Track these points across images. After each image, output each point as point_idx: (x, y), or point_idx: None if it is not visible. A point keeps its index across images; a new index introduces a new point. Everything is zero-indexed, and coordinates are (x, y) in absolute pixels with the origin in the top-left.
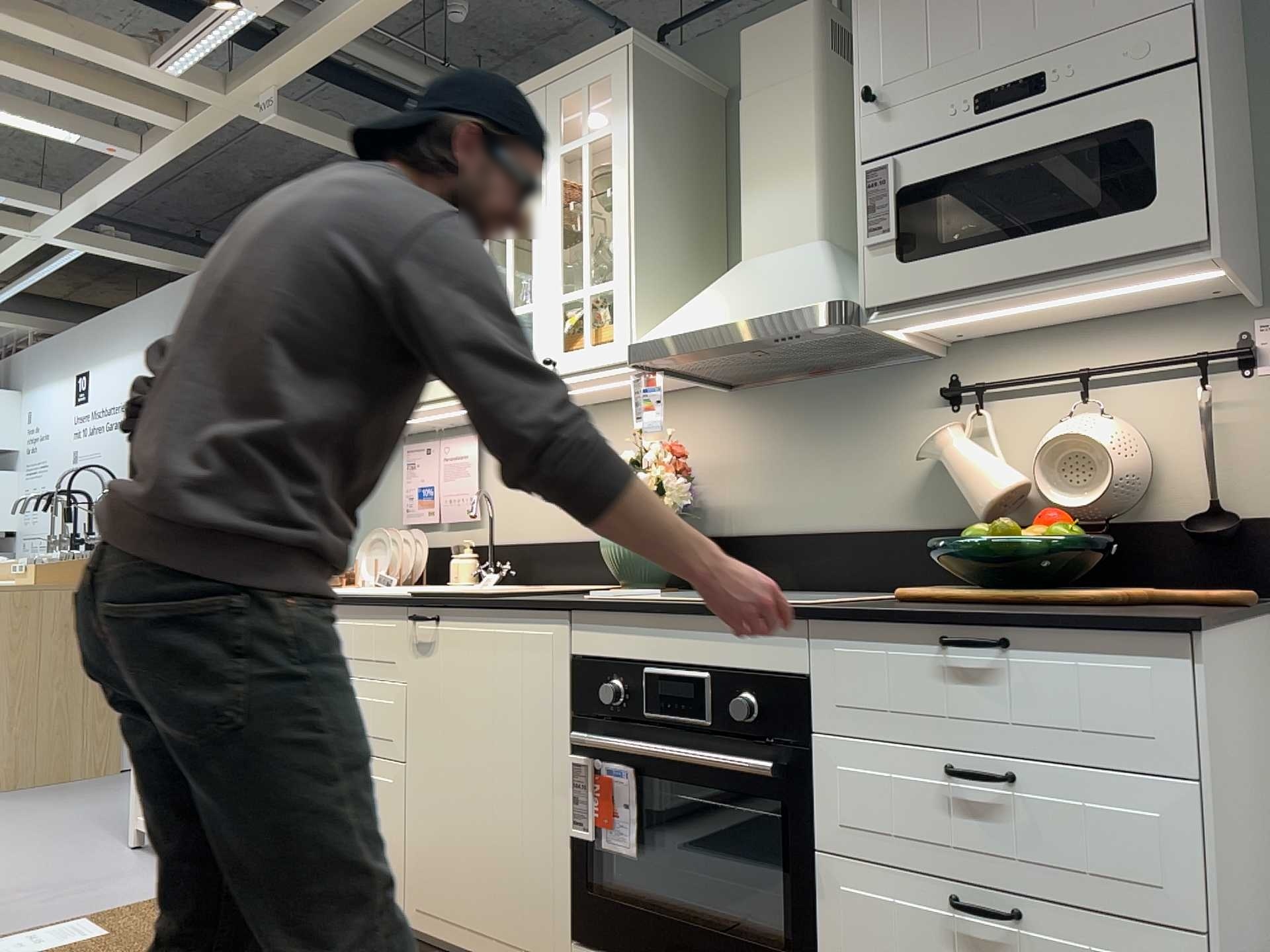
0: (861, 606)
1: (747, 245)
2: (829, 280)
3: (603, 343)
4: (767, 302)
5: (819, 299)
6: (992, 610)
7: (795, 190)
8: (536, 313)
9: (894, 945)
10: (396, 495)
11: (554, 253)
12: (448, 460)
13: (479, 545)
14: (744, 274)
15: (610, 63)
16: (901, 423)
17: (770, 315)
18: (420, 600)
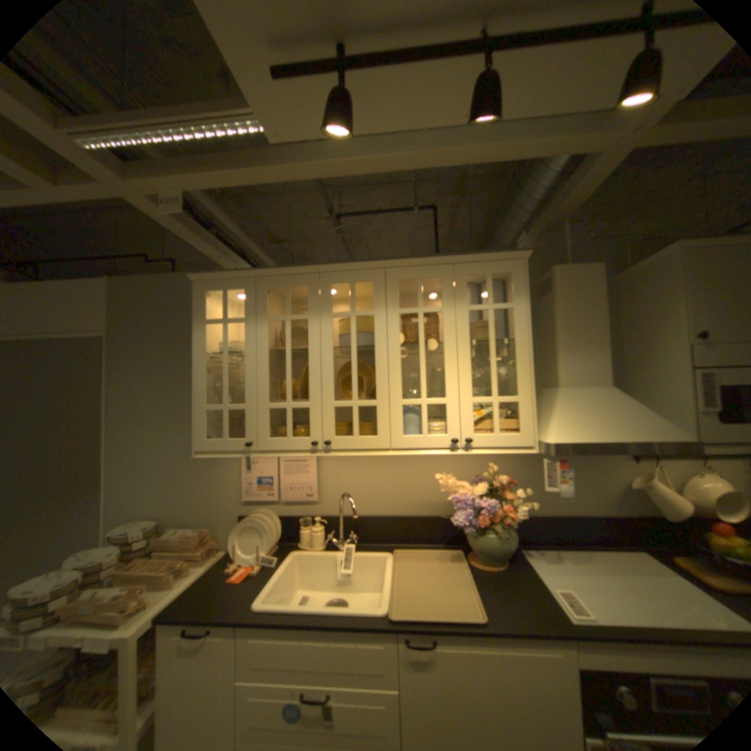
0: None
1: (568, 380)
2: (669, 422)
3: (512, 435)
4: (641, 431)
5: (684, 437)
6: None
7: (599, 358)
8: (452, 406)
9: None
10: (233, 479)
11: (467, 371)
12: (290, 462)
13: (318, 516)
14: (585, 401)
15: (512, 264)
16: (611, 467)
17: (660, 444)
18: (418, 632)
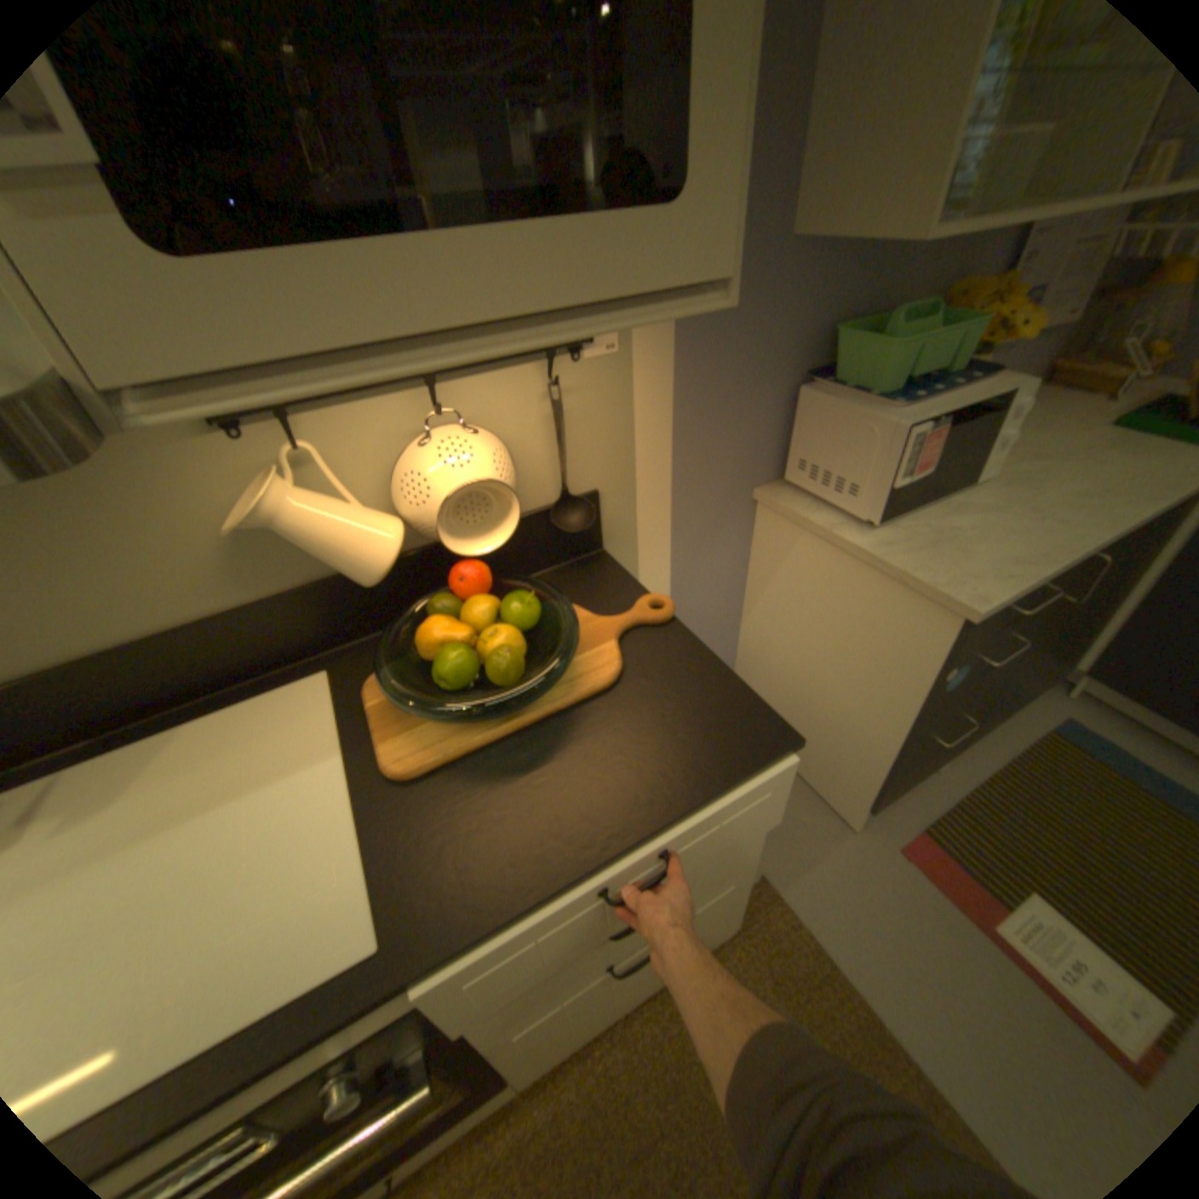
0: (443, 889)
1: None
2: None
3: None
4: None
5: None
6: (625, 815)
7: None
8: None
9: (563, 1019)
10: None
11: None
12: None
13: None
14: None
15: None
16: (137, 470)
17: None
18: None
